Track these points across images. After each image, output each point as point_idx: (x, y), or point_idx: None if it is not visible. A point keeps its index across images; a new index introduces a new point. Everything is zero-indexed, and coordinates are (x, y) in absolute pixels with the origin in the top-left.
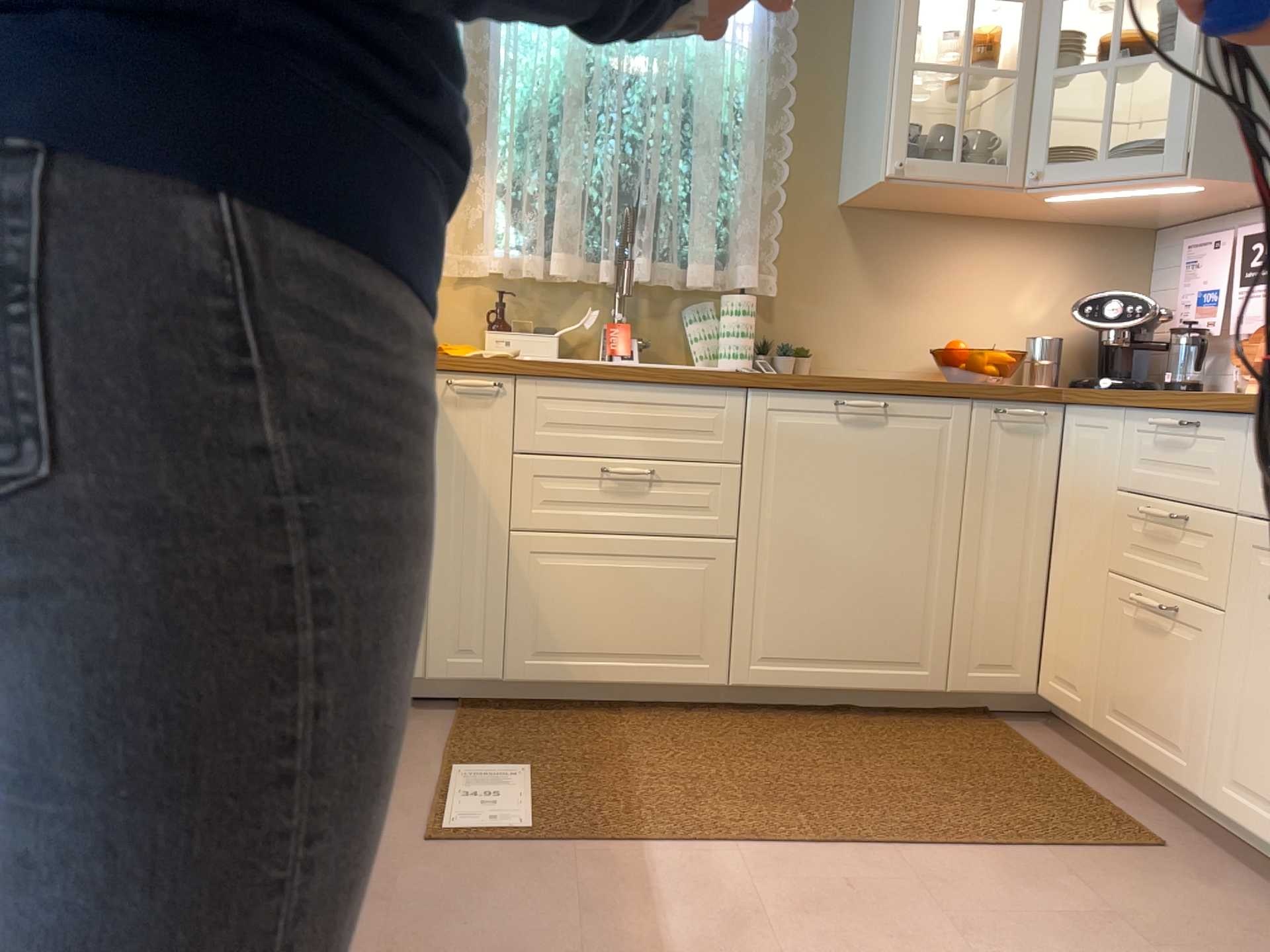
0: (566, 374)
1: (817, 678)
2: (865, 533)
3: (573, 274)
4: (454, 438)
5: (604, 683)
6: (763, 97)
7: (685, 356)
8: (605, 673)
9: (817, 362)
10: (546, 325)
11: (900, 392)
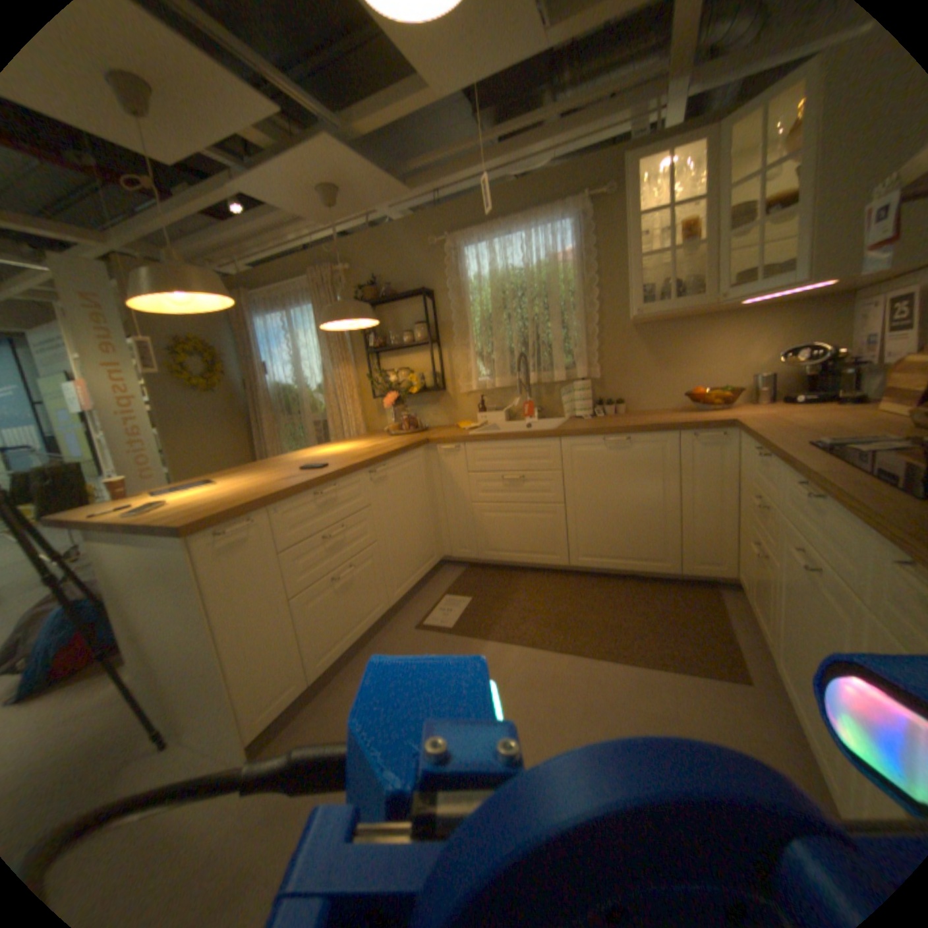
0: (481, 440)
1: (610, 565)
2: (625, 500)
3: (504, 386)
4: (446, 468)
5: (516, 562)
6: (582, 284)
7: (563, 411)
8: (515, 558)
9: (629, 406)
10: (502, 406)
11: (635, 432)
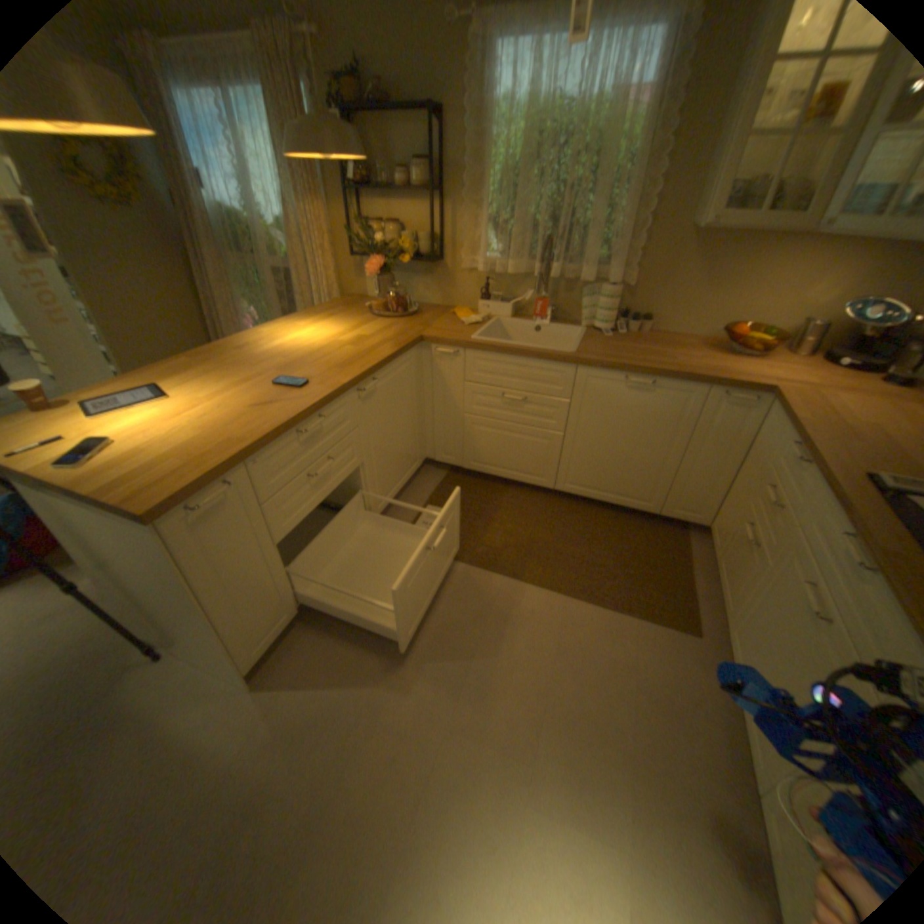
0: (486, 352)
1: (594, 496)
2: (630, 442)
3: (519, 274)
4: (440, 374)
5: (501, 478)
6: (651, 148)
7: (580, 316)
8: (502, 474)
9: (656, 324)
10: (510, 296)
11: (664, 378)
